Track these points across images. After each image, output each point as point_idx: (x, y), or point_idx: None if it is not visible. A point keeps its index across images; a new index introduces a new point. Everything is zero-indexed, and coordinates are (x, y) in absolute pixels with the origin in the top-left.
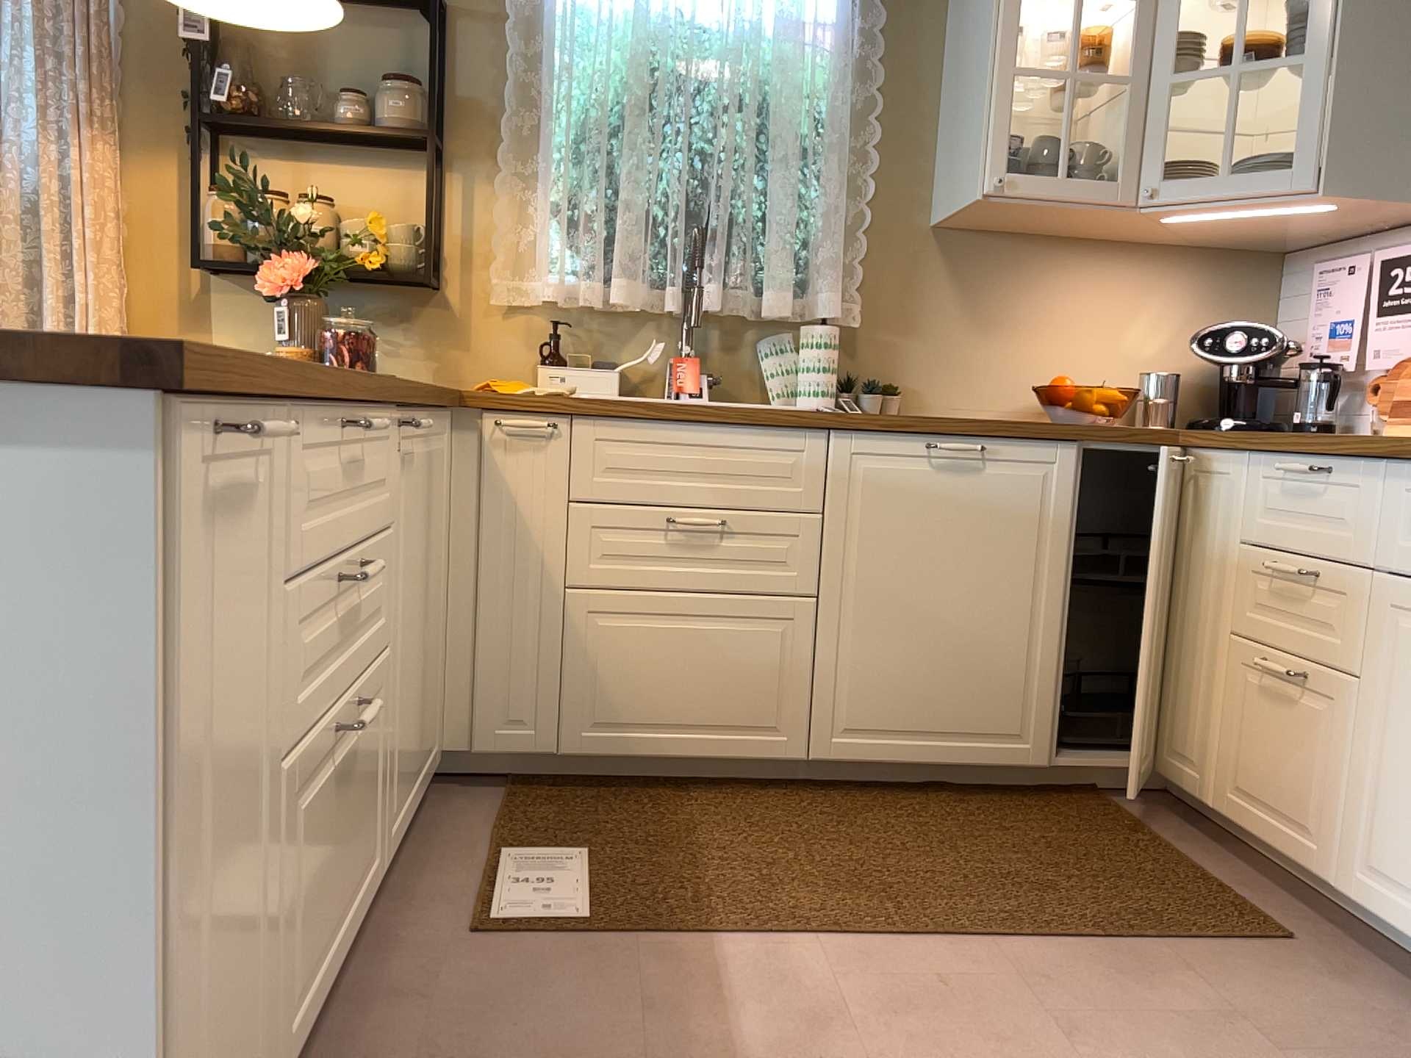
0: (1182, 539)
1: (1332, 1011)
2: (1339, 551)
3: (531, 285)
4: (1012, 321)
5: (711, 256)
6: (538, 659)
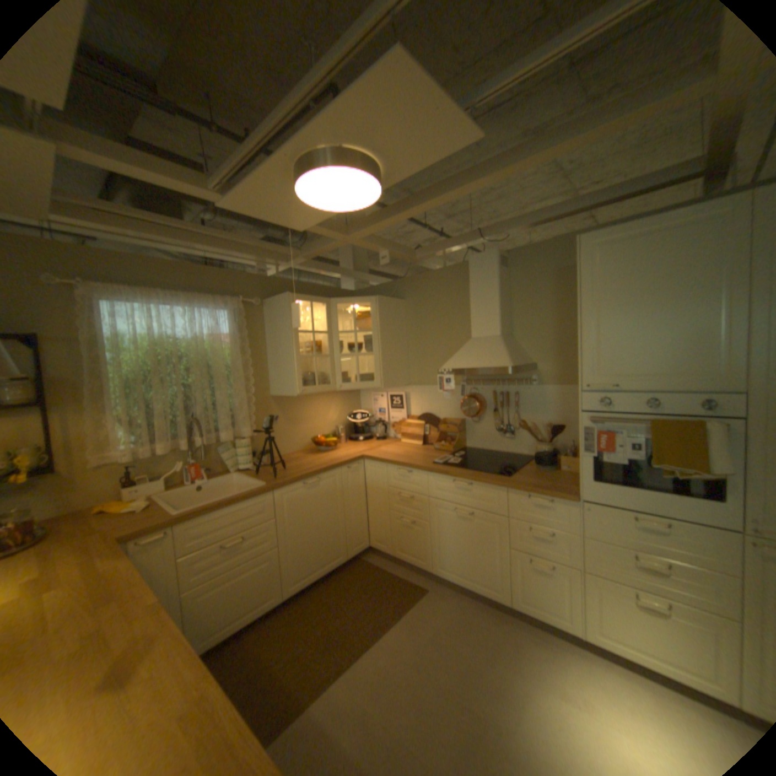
0: (368, 484)
1: (449, 612)
2: (418, 492)
3: (108, 457)
4: (298, 421)
5: (197, 428)
6: None
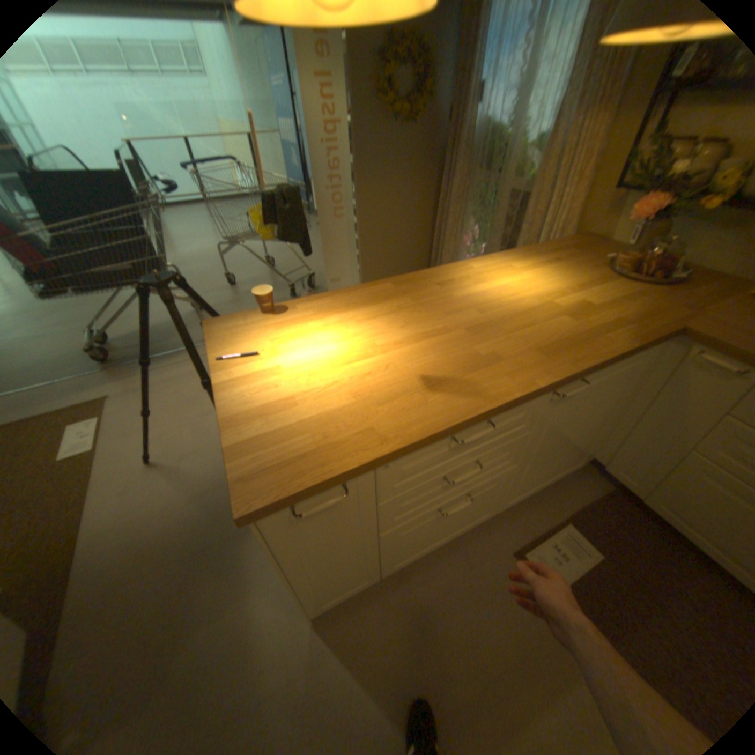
0: None
1: None
2: None
3: None
4: None
5: None
6: (658, 465)
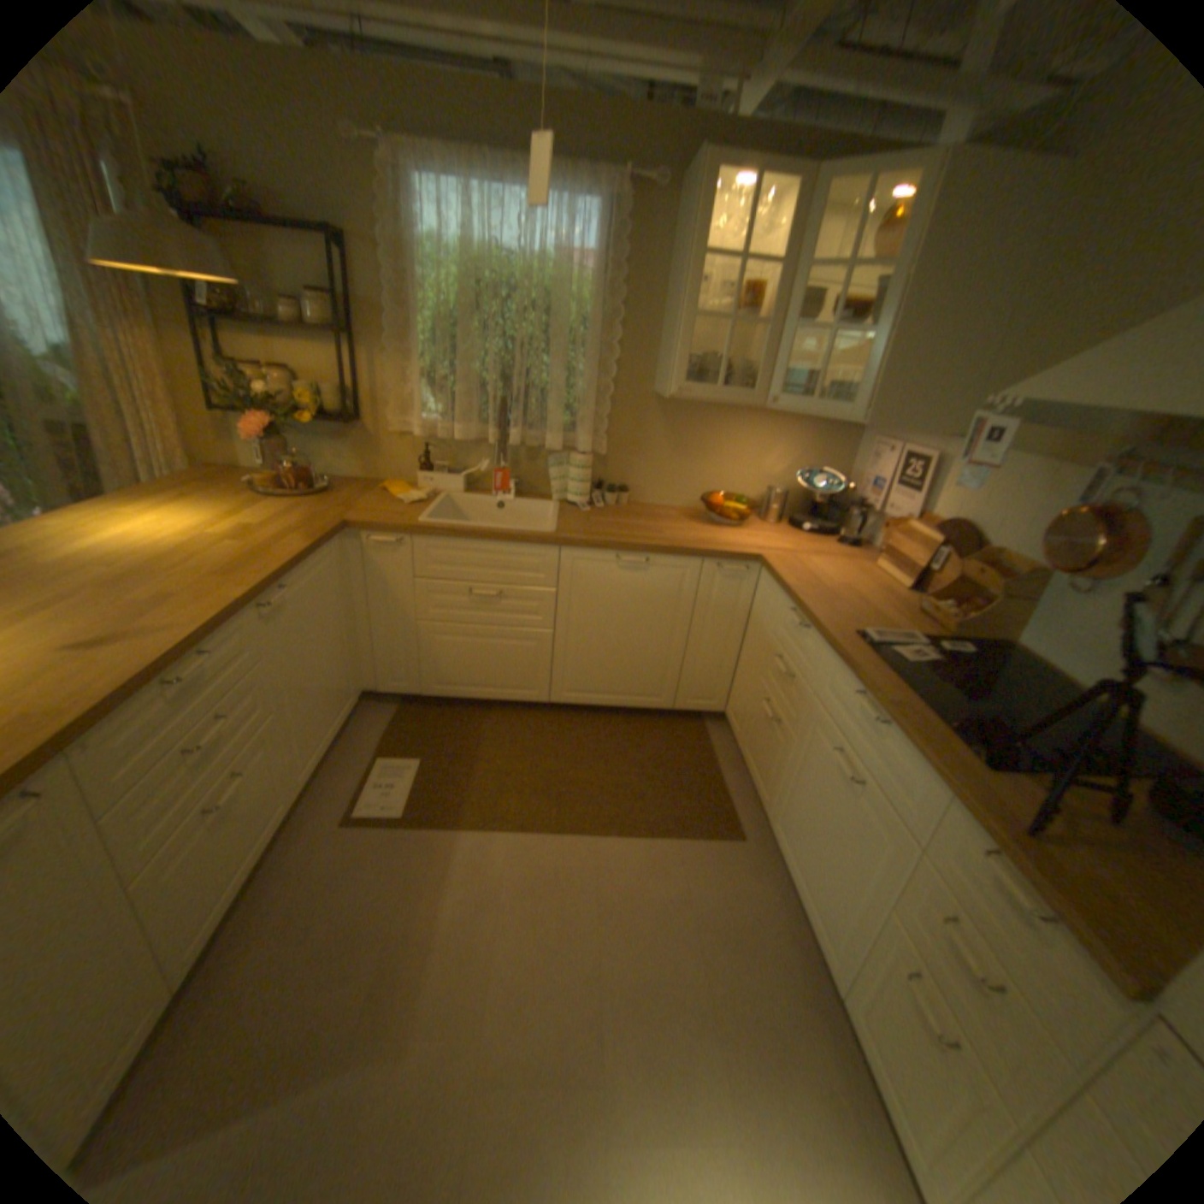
0: (753, 611)
1: (740, 895)
2: (804, 672)
3: (411, 421)
4: (697, 451)
5: (515, 411)
6: (407, 653)
